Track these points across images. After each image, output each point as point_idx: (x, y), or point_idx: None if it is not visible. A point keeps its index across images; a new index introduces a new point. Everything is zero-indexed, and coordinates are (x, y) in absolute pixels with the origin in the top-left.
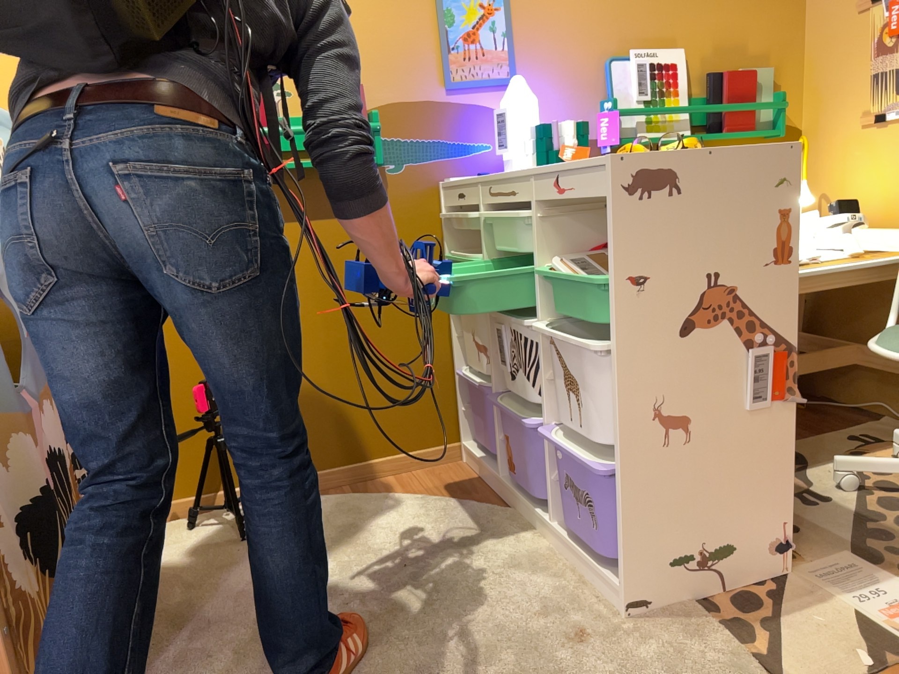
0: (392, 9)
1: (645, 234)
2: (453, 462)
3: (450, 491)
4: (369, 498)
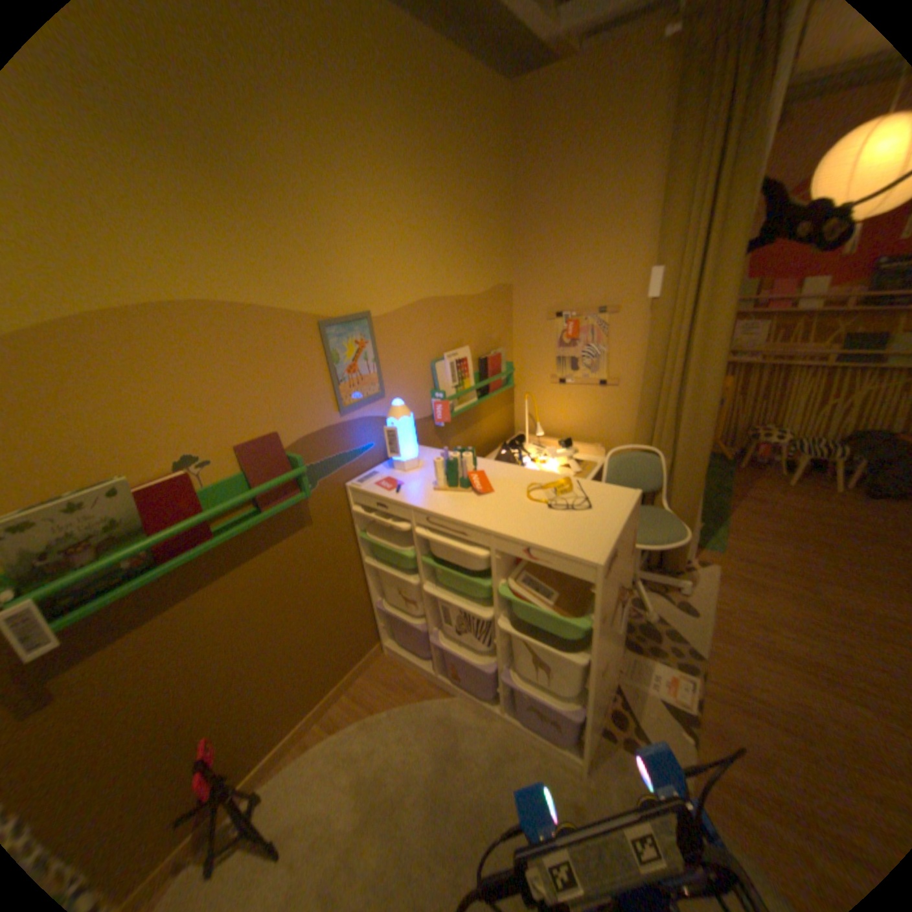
0: (289, 358)
1: (611, 589)
2: (380, 659)
3: (400, 694)
4: (350, 738)
